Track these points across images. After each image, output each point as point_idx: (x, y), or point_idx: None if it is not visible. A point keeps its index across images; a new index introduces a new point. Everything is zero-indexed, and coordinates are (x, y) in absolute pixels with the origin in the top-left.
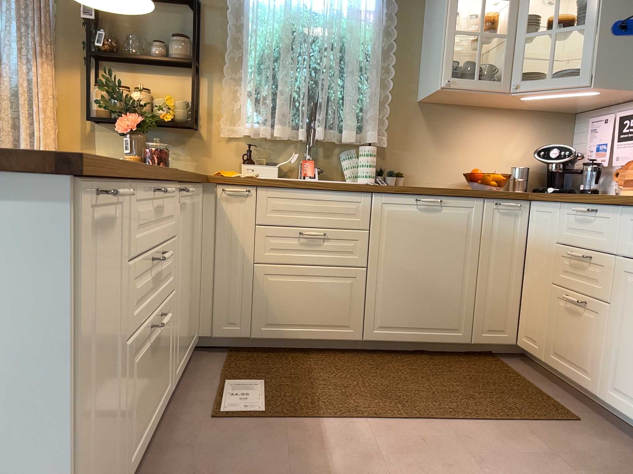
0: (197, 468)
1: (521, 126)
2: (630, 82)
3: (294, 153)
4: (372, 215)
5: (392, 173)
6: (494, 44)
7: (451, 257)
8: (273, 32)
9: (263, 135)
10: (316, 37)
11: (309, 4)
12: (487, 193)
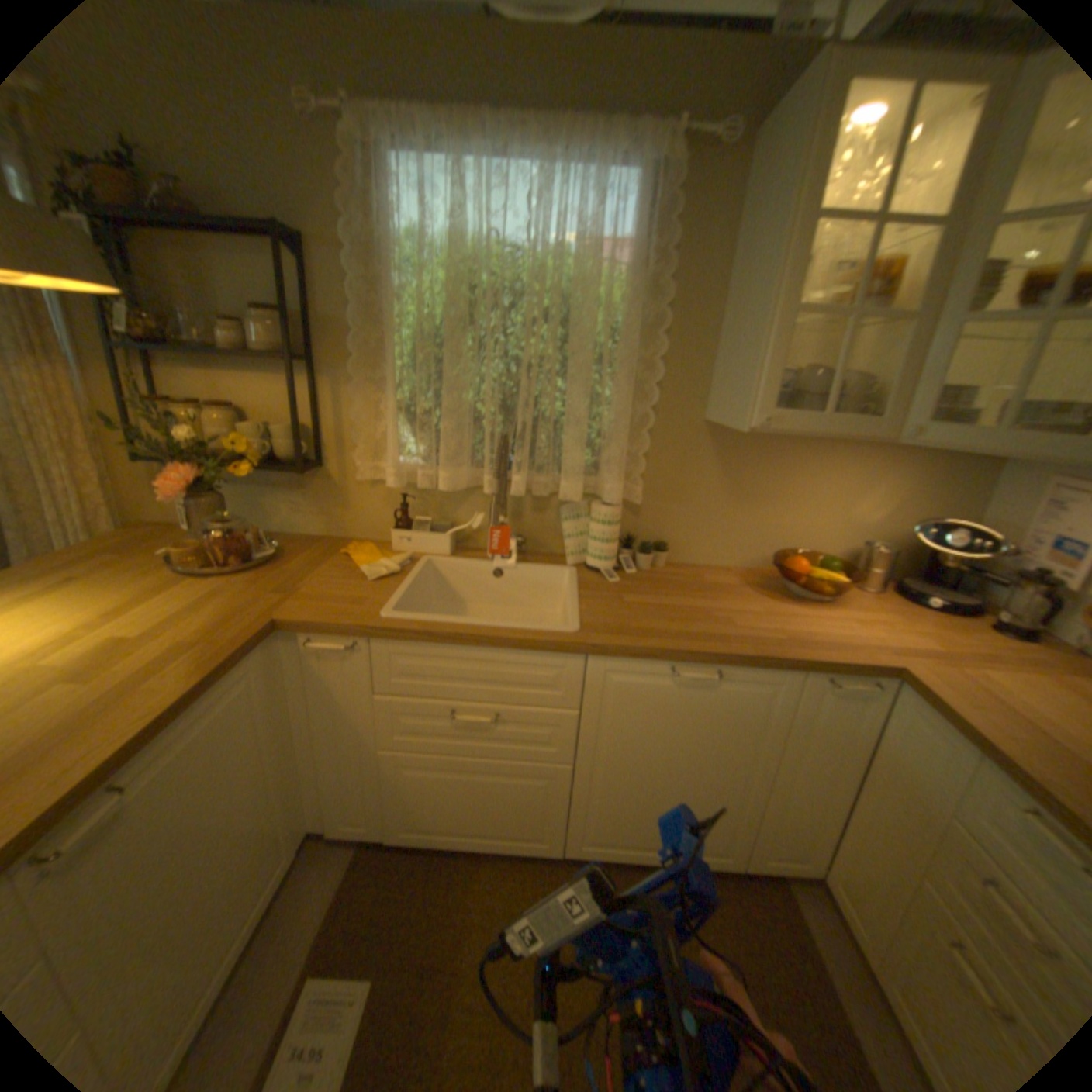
0: None
1: (899, 467)
2: None
3: (478, 515)
4: (586, 689)
5: (646, 549)
6: (879, 314)
7: (730, 760)
8: (437, 289)
9: (423, 486)
10: (518, 298)
11: (502, 229)
12: (817, 668)
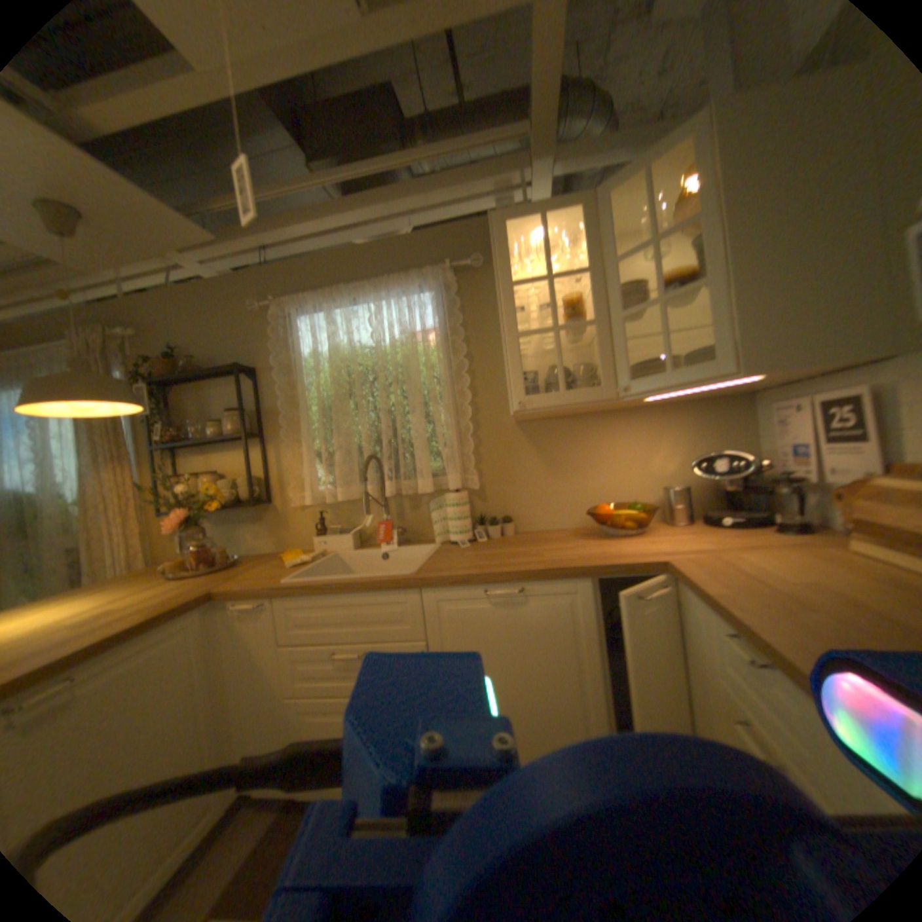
0: None
1: (669, 427)
2: (818, 351)
3: (367, 515)
4: (425, 619)
5: (492, 521)
6: (595, 331)
7: (556, 673)
8: (329, 380)
9: (328, 501)
10: (376, 374)
11: (360, 340)
12: (593, 571)
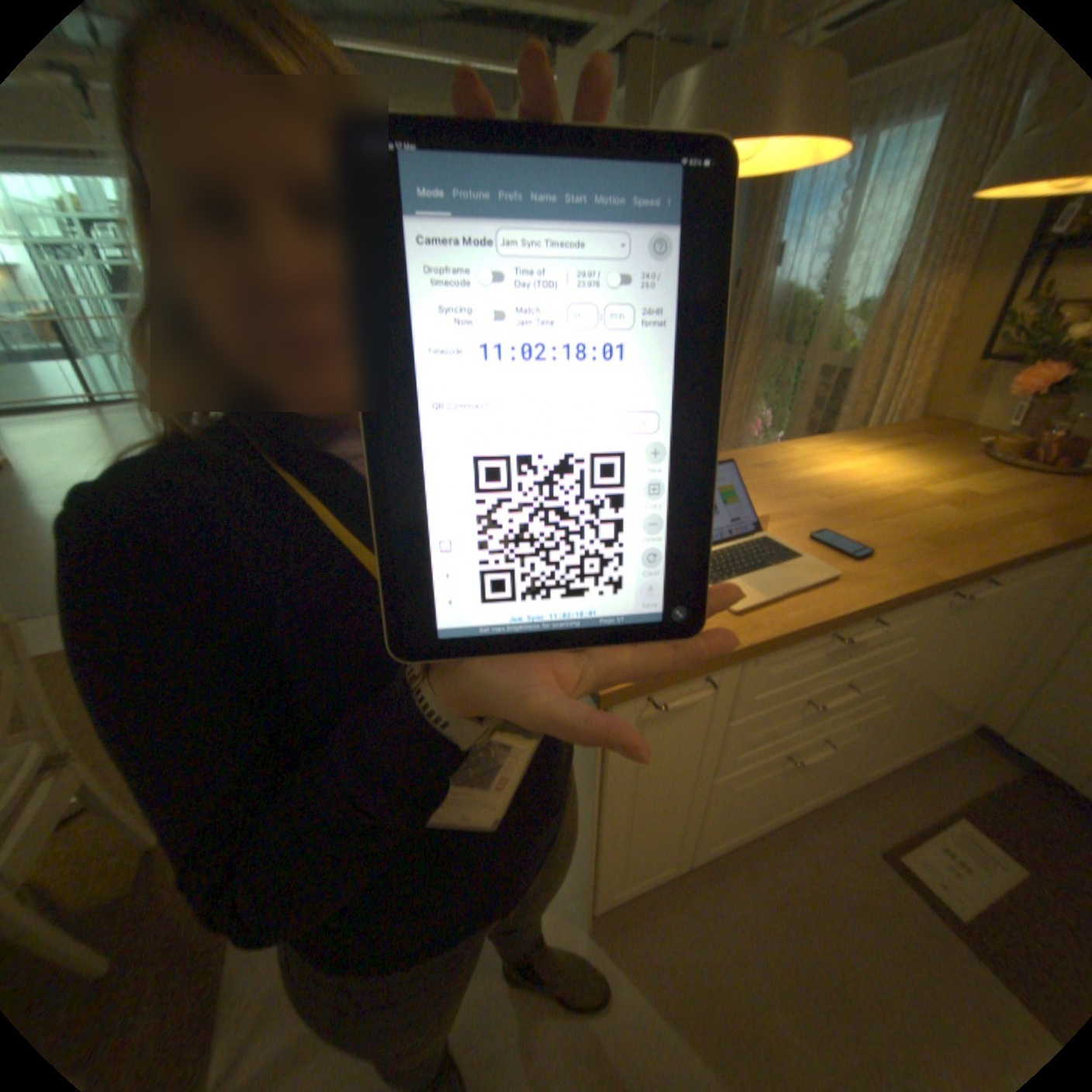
0: (807, 902)
1: None
2: None
3: None
4: None
5: None
6: None
7: None
8: None
9: None
10: None
11: None
12: None
